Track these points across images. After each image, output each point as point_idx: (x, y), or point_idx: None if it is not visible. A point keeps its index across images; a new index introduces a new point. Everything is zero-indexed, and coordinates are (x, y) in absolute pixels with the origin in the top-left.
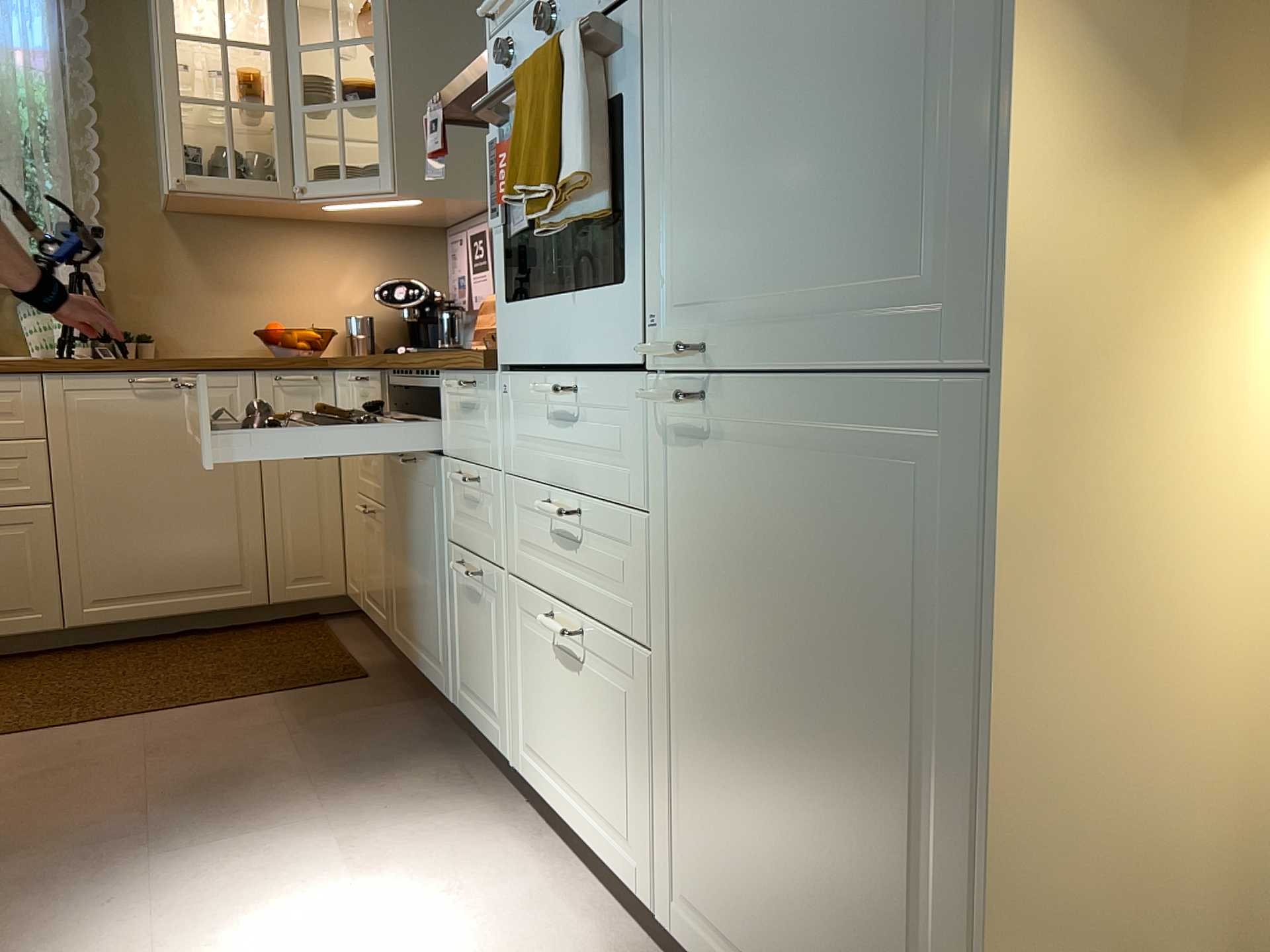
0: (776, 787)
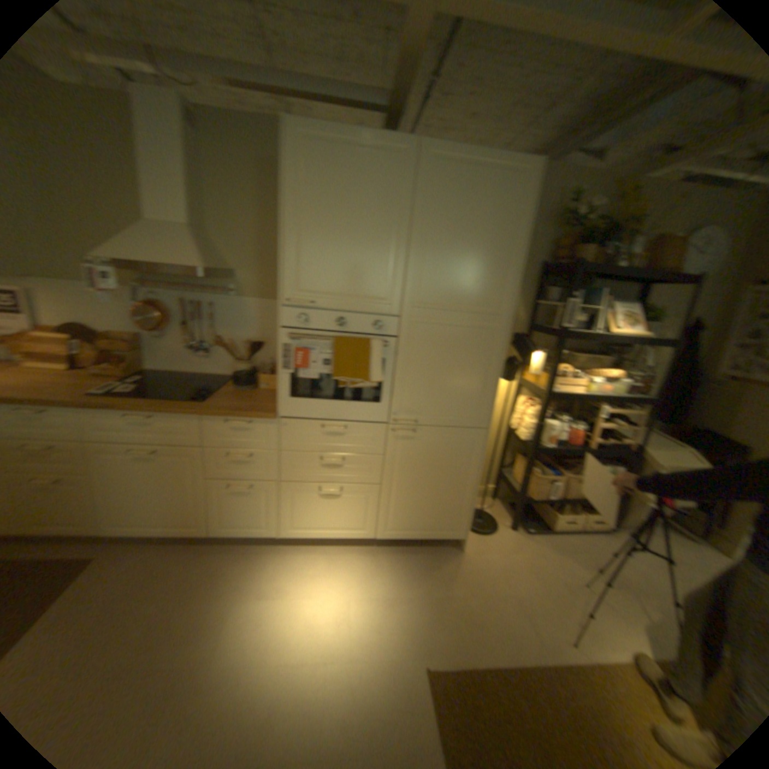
0: (422, 496)
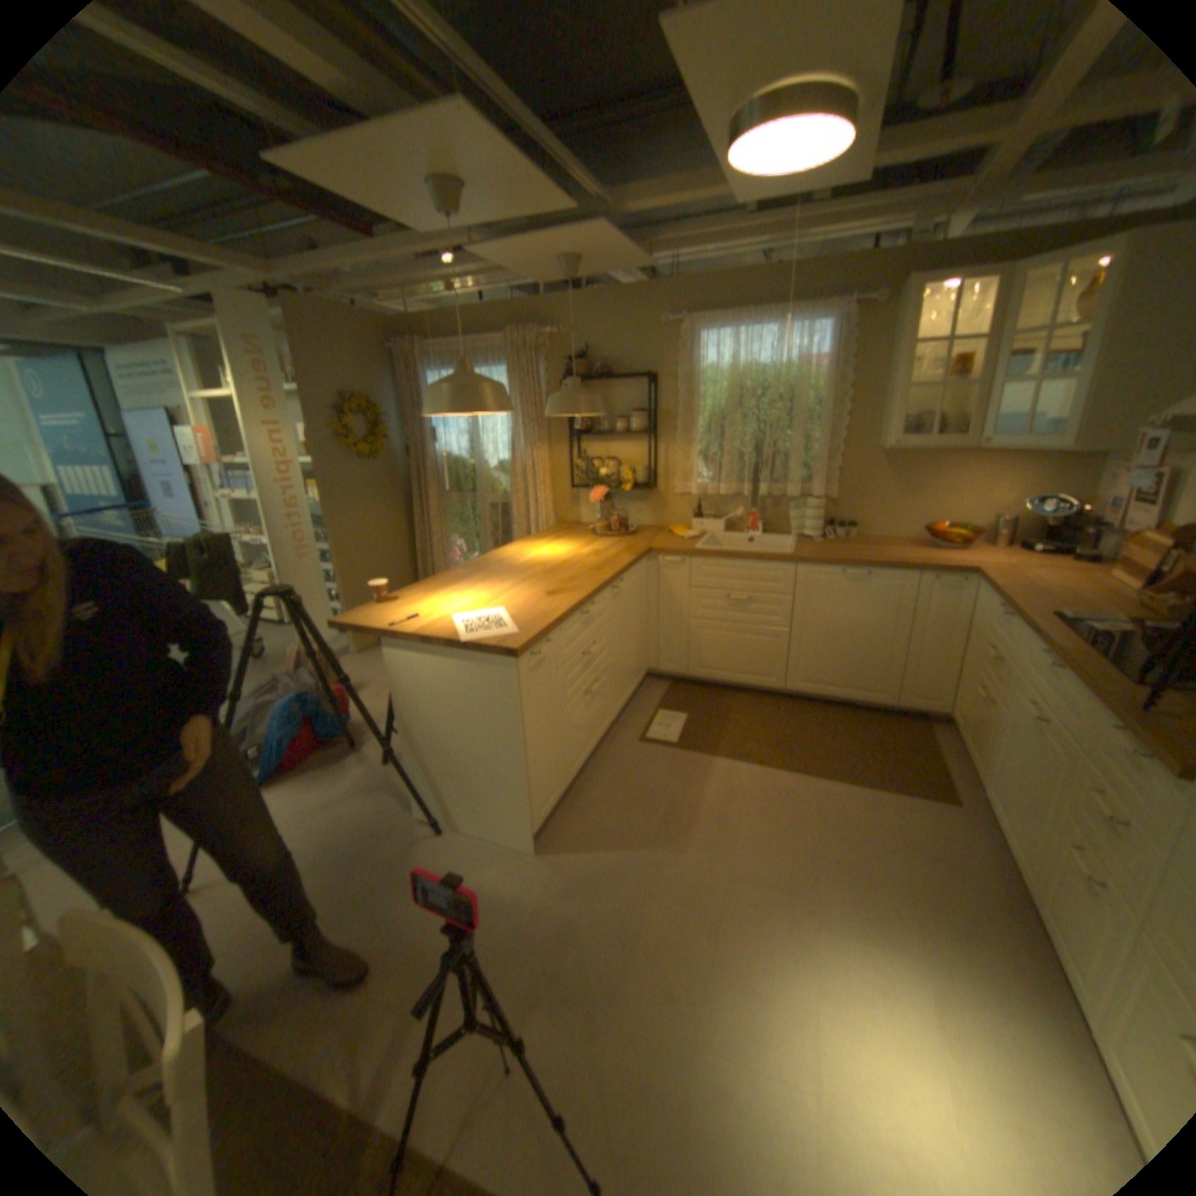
0: None
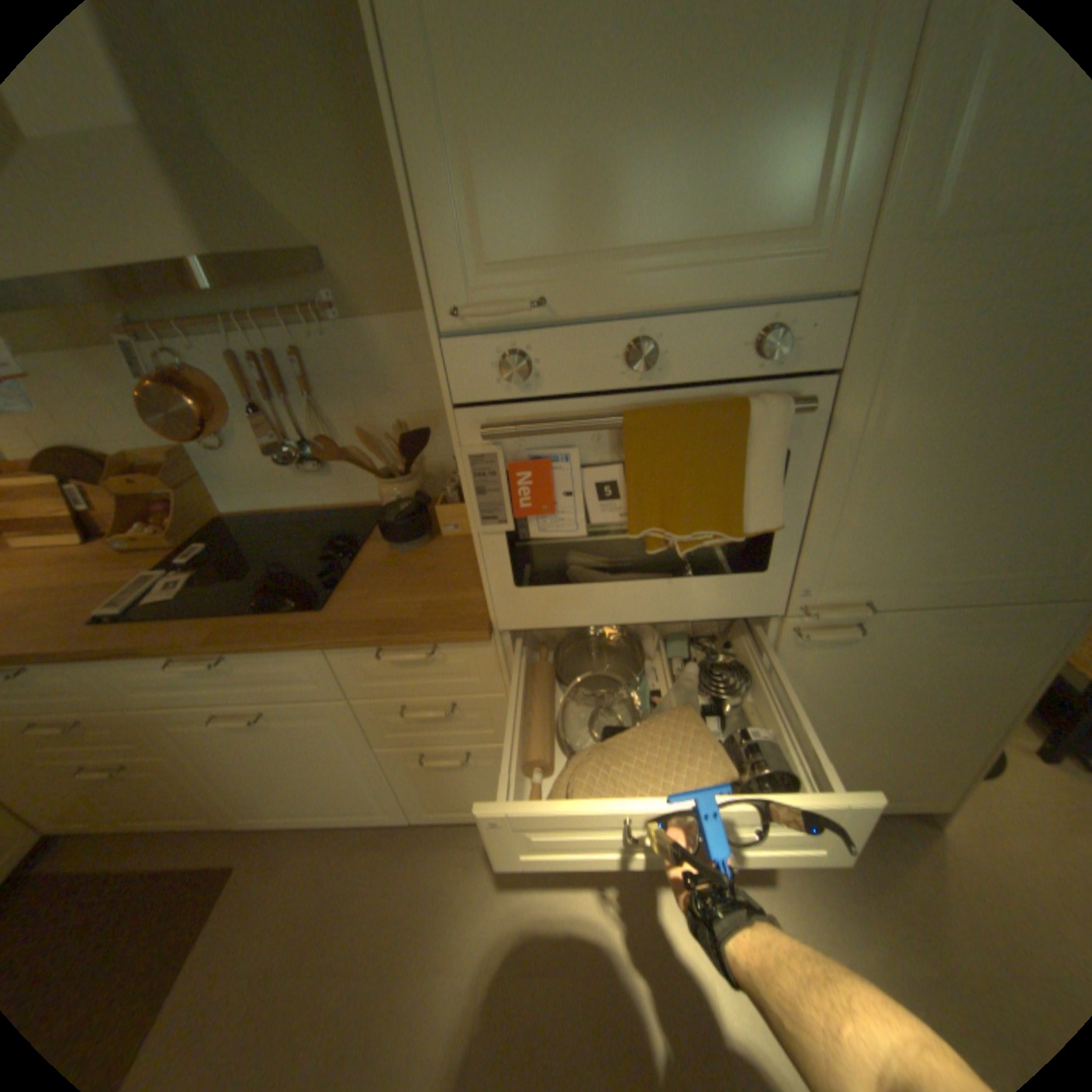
0: (865, 750)
